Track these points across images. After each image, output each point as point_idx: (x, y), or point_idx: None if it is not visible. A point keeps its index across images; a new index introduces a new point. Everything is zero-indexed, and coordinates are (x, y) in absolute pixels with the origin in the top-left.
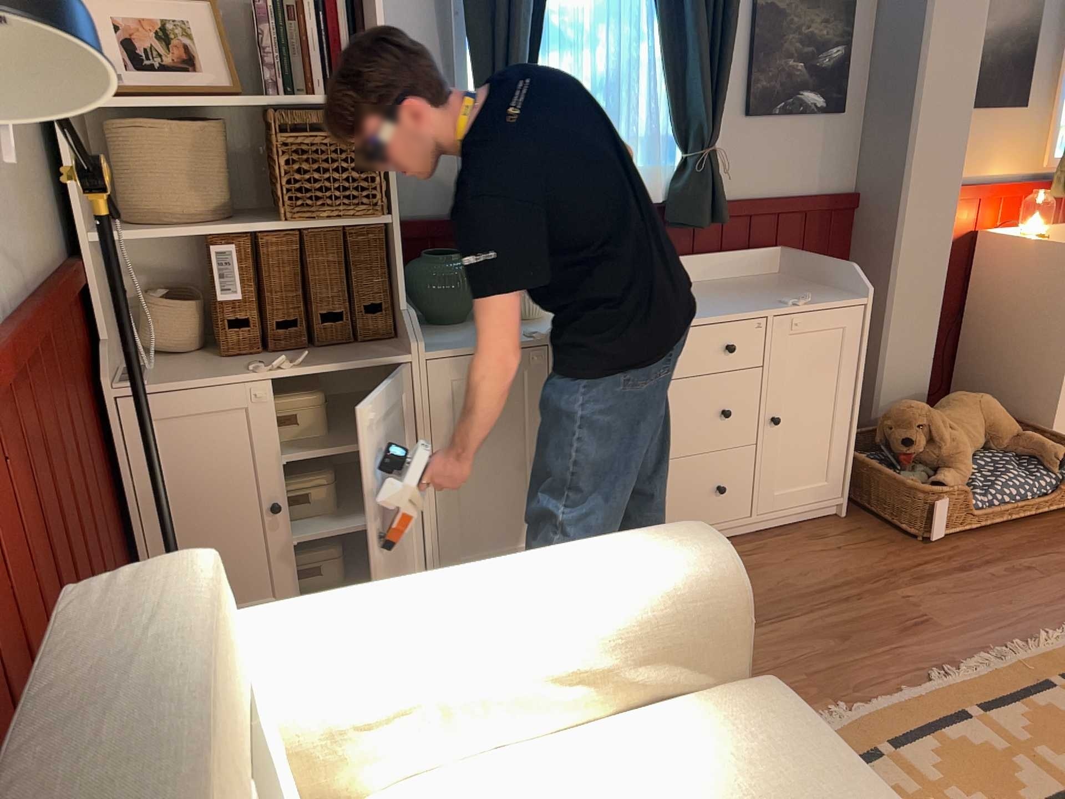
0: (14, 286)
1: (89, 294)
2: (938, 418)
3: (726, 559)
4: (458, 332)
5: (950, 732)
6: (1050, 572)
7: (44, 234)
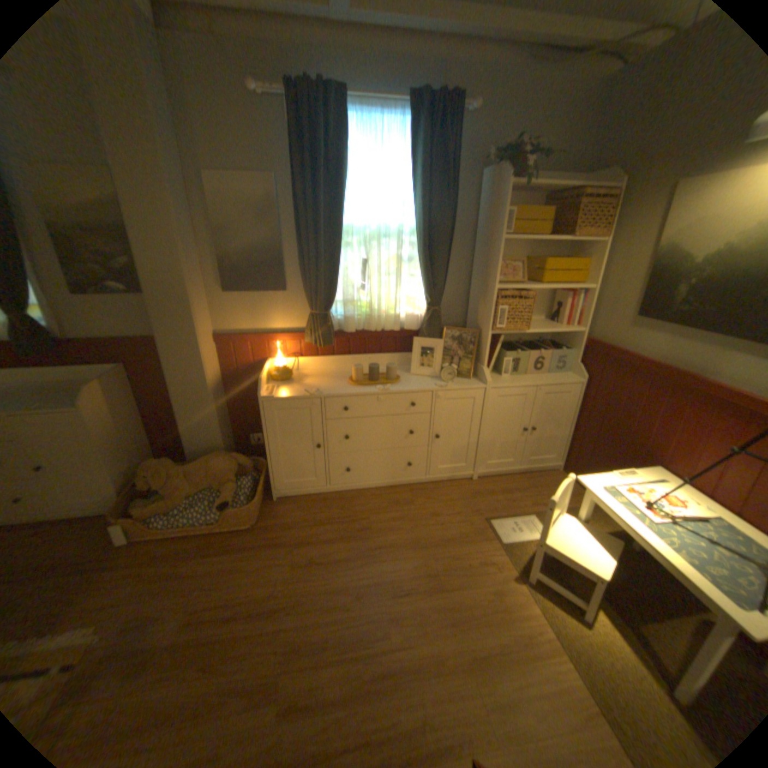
0: None
1: None
2: (160, 473)
3: None
4: None
5: None
6: (142, 583)
7: None
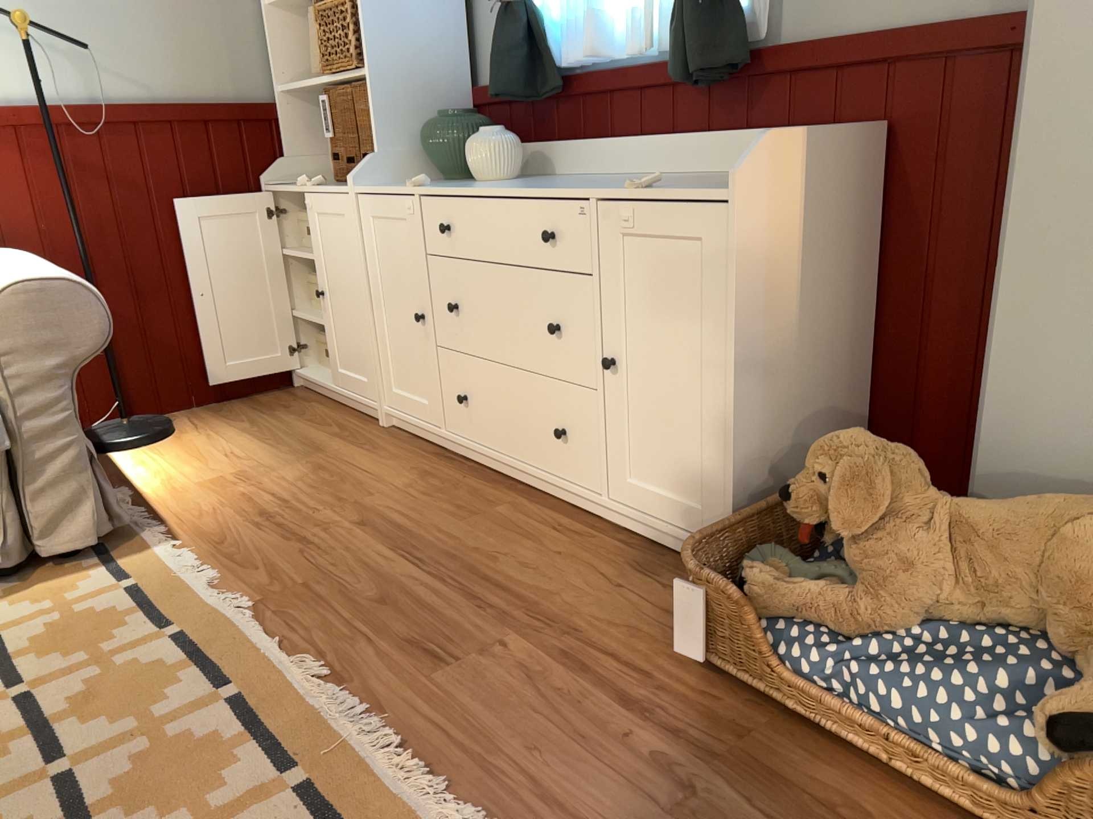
0: (140, 101)
1: (282, 129)
2: (874, 480)
3: (7, 288)
4: (419, 184)
5: (193, 672)
6: None
7: (230, 85)
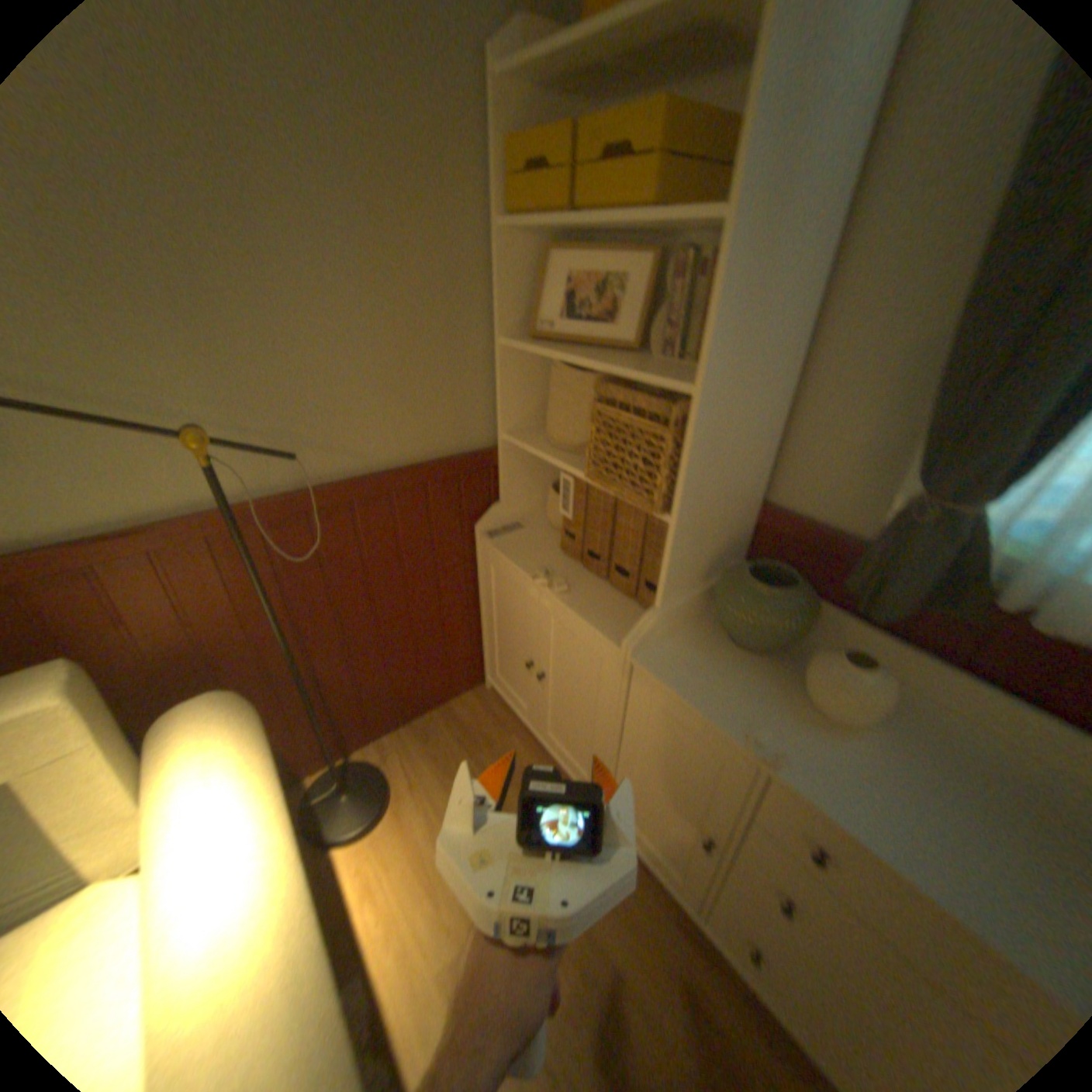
0: (354, 467)
1: (503, 470)
2: None
3: None
4: (720, 663)
5: None
6: None
7: (453, 430)
